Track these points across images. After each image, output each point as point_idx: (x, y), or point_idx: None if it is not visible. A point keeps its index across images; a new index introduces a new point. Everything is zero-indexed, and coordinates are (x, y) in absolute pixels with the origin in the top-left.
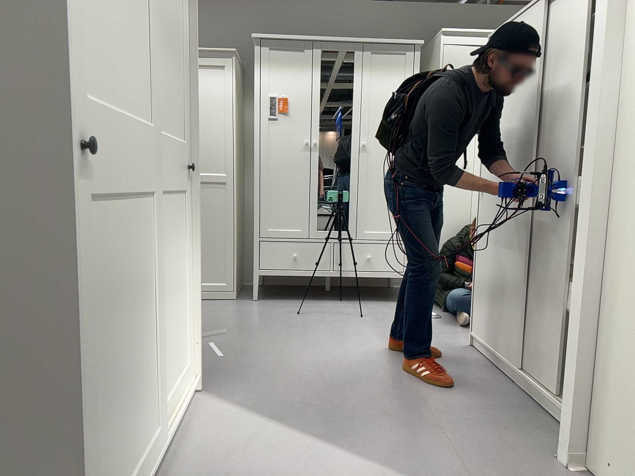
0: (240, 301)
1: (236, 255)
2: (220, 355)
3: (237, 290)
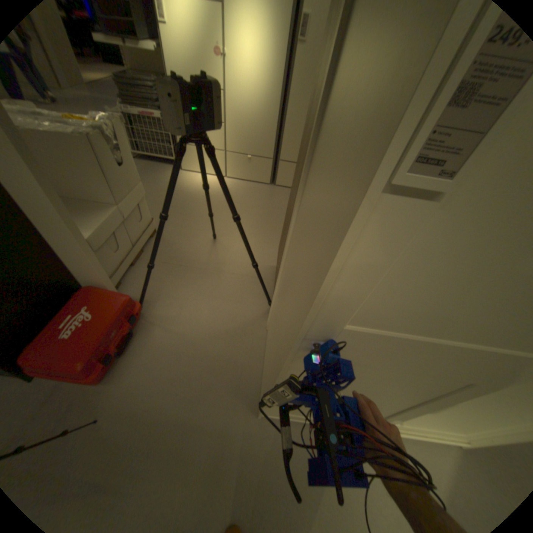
0: None
1: None
2: None
3: None
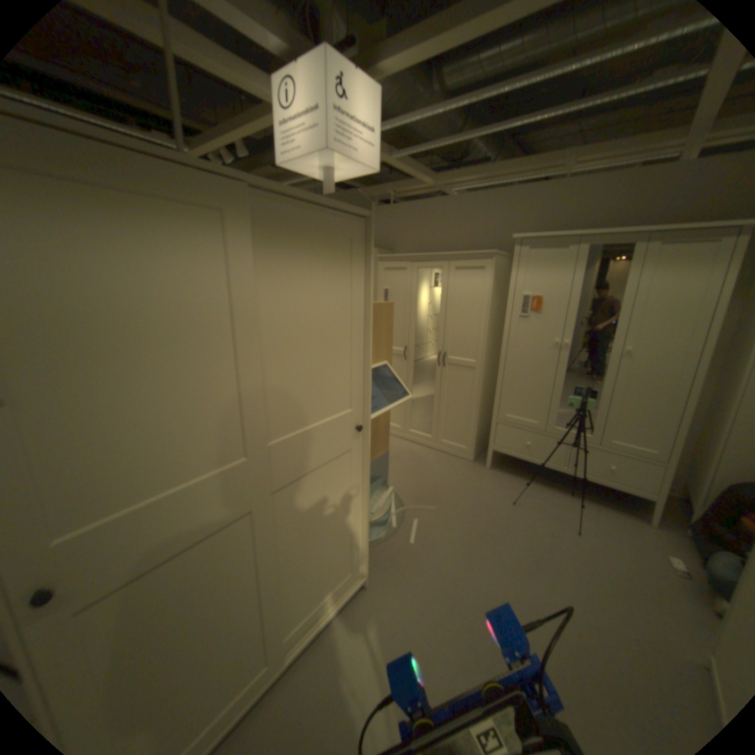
0: (475, 464)
1: (478, 426)
2: (415, 537)
3: (477, 453)
